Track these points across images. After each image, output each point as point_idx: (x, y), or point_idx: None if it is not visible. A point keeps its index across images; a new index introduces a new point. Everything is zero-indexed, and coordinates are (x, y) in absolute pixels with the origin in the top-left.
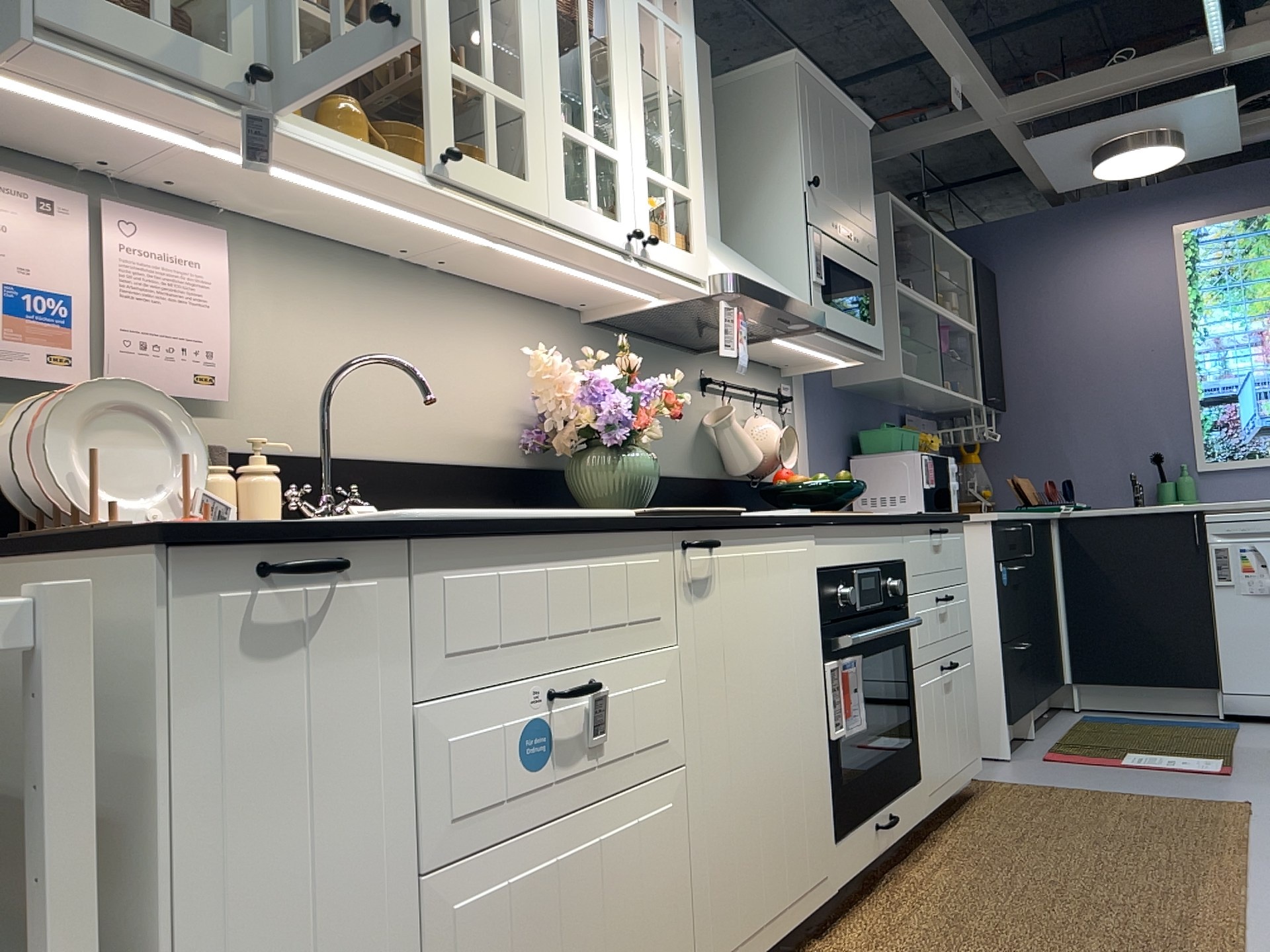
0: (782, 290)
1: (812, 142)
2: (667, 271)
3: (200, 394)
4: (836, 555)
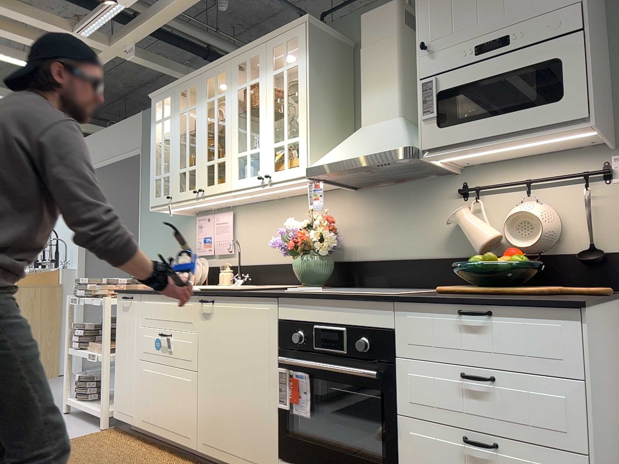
0: (366, 150)
1: (429, 13)
2: (286, 180)
3: (228, 252)
4: (295, 314)
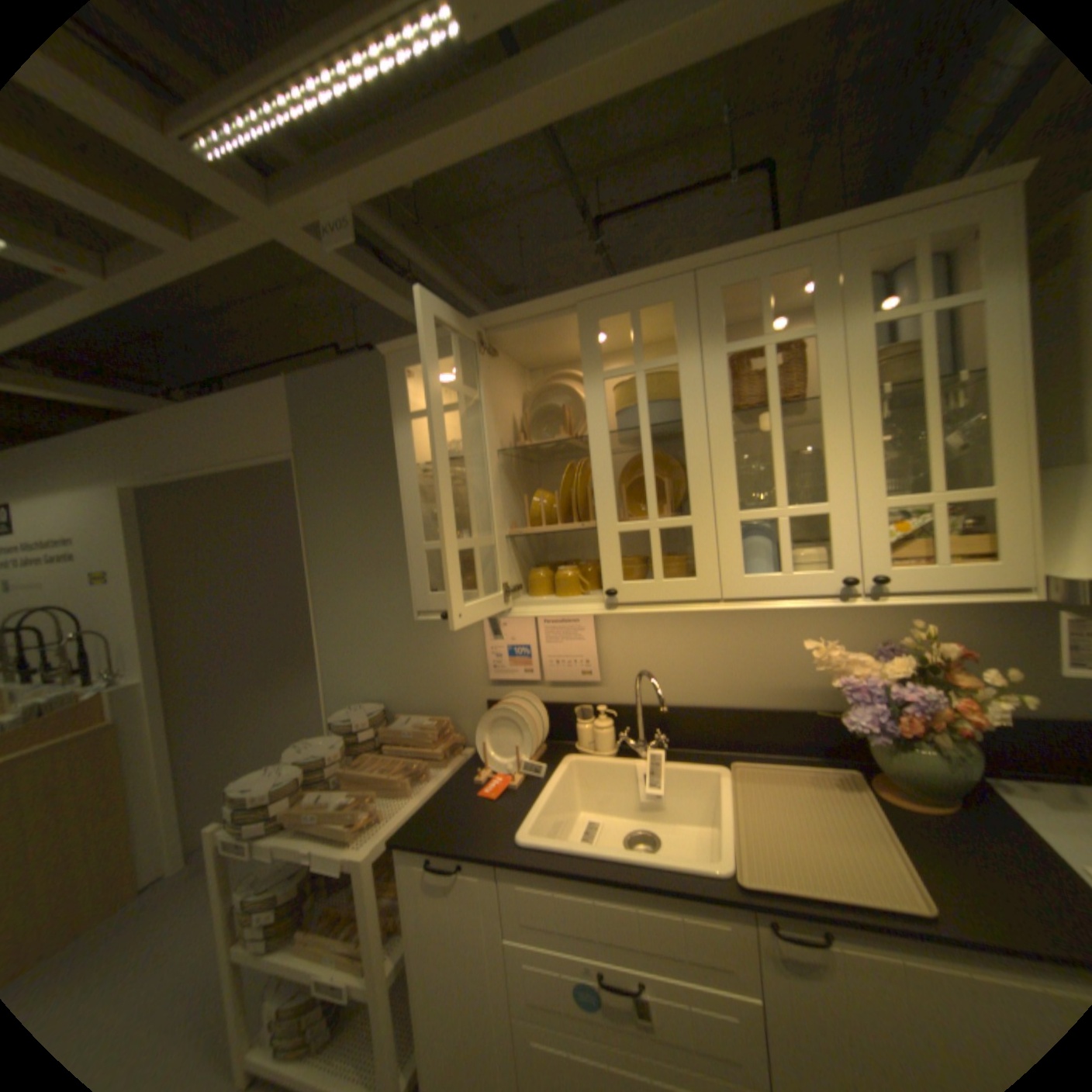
0: None
1: None
2: (938, 592)
3: (587, 679)
4: None
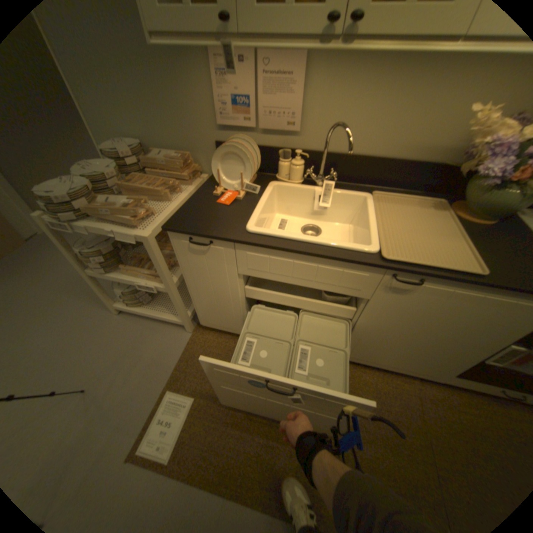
0: None
1: None
2: None
3: (290, 128)
4: None
